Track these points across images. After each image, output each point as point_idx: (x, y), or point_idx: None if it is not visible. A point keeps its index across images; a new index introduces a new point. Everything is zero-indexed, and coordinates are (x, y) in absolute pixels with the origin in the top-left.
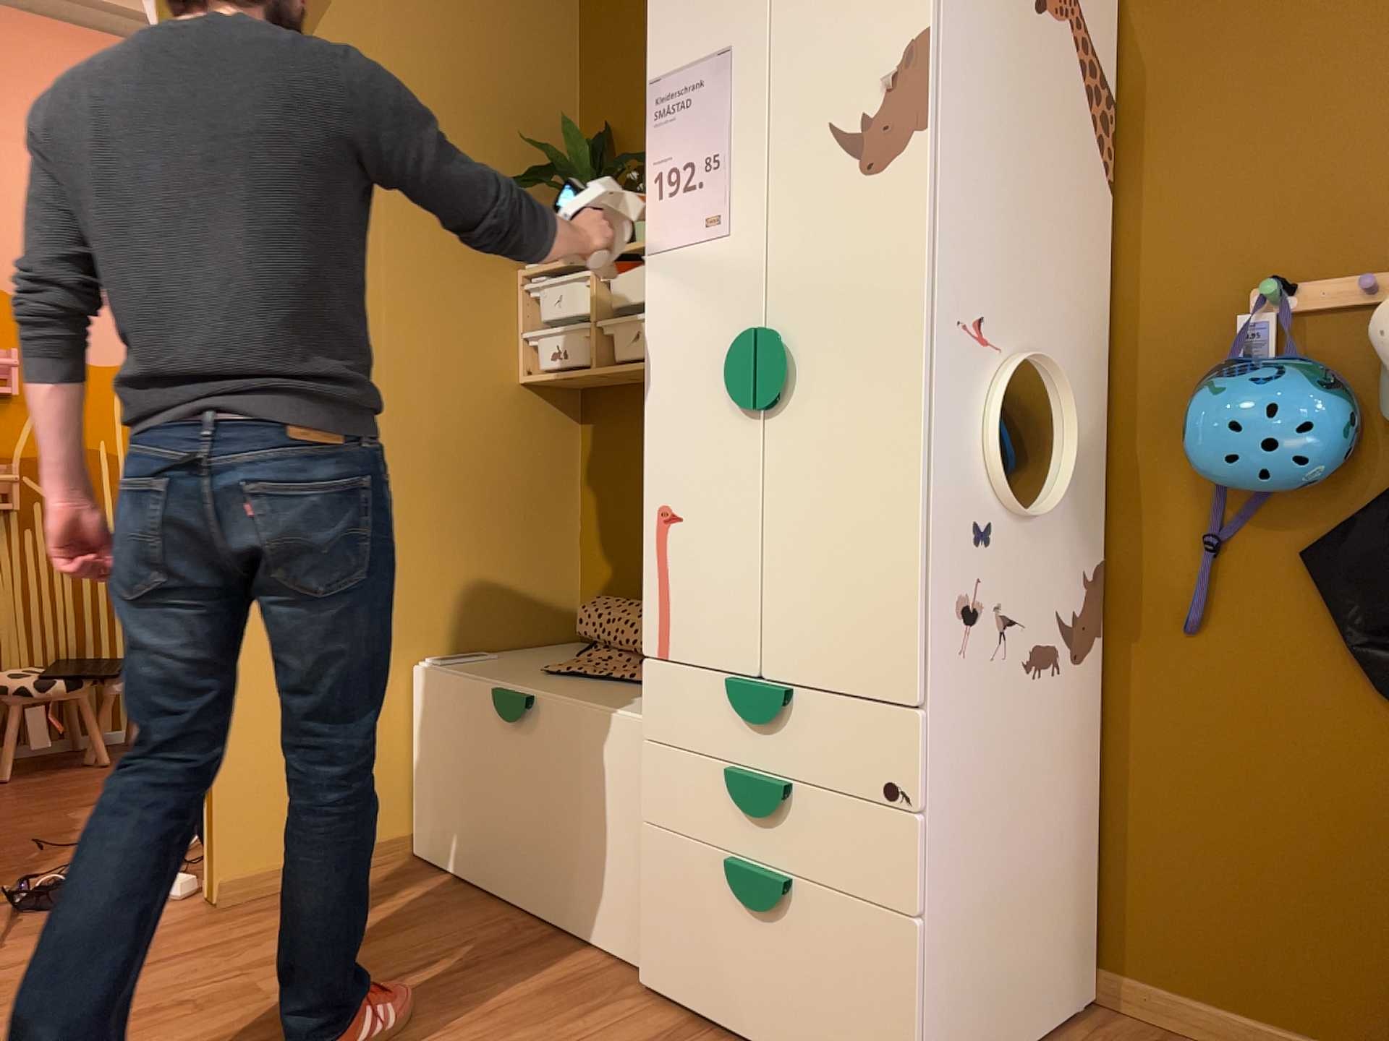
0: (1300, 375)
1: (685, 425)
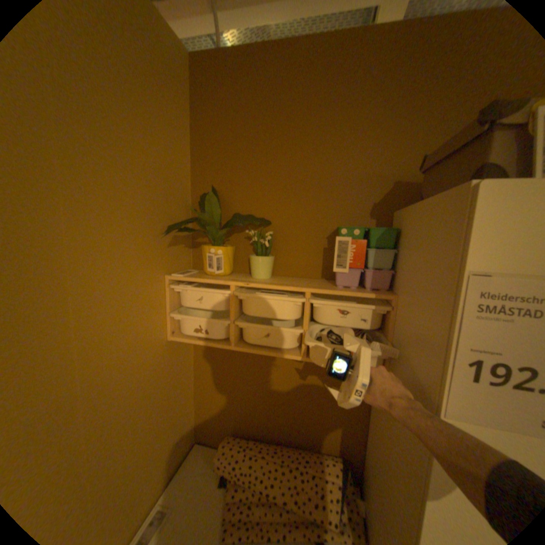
0: None
1: None
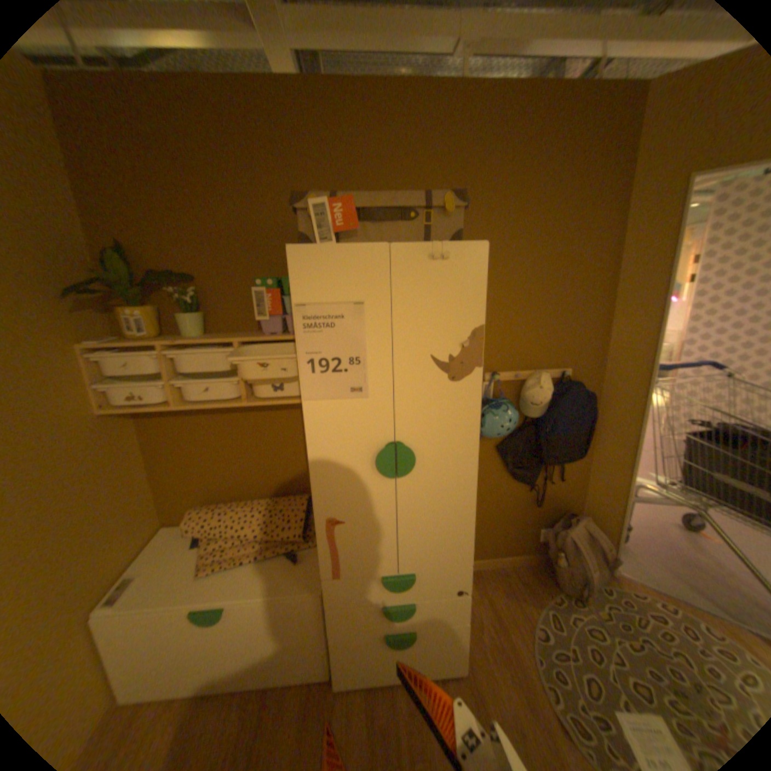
0: (510, 407)
1: (343, 484)
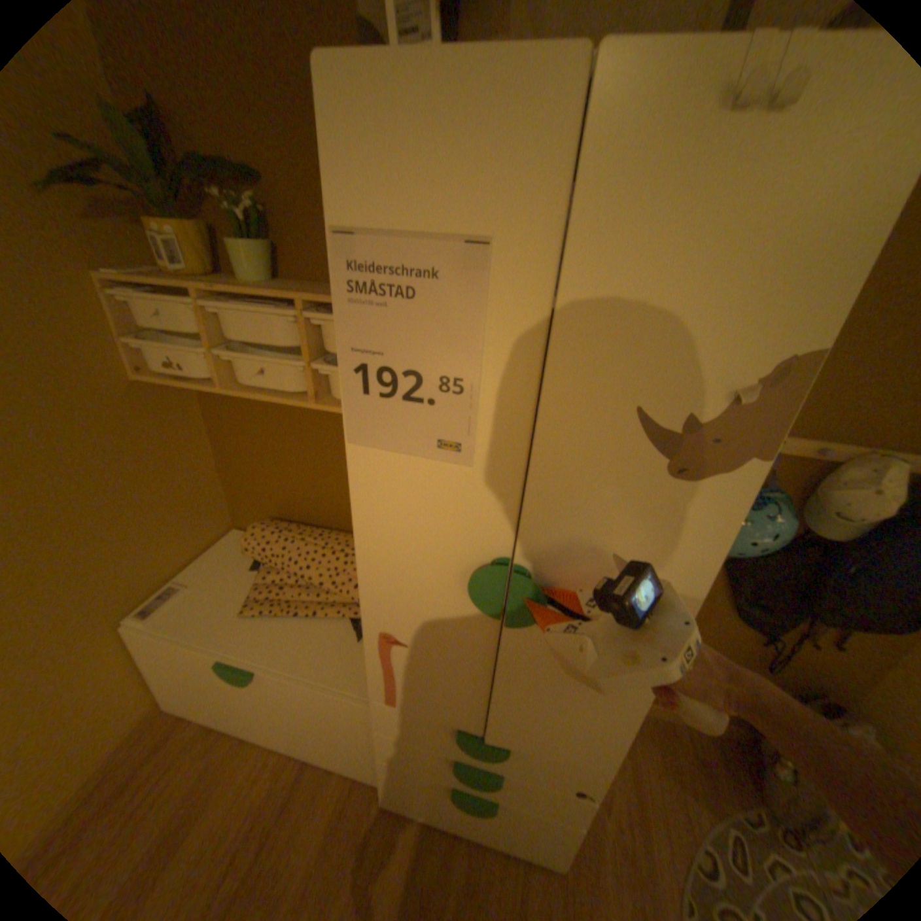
0: (788, 510)
1: (410, 595)
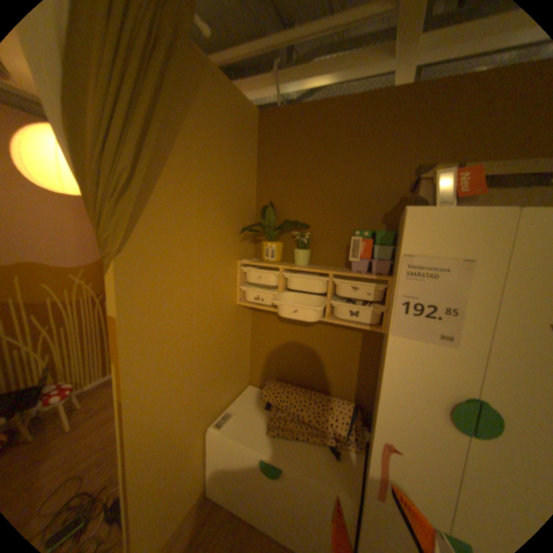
0: None
1: (411, 419)
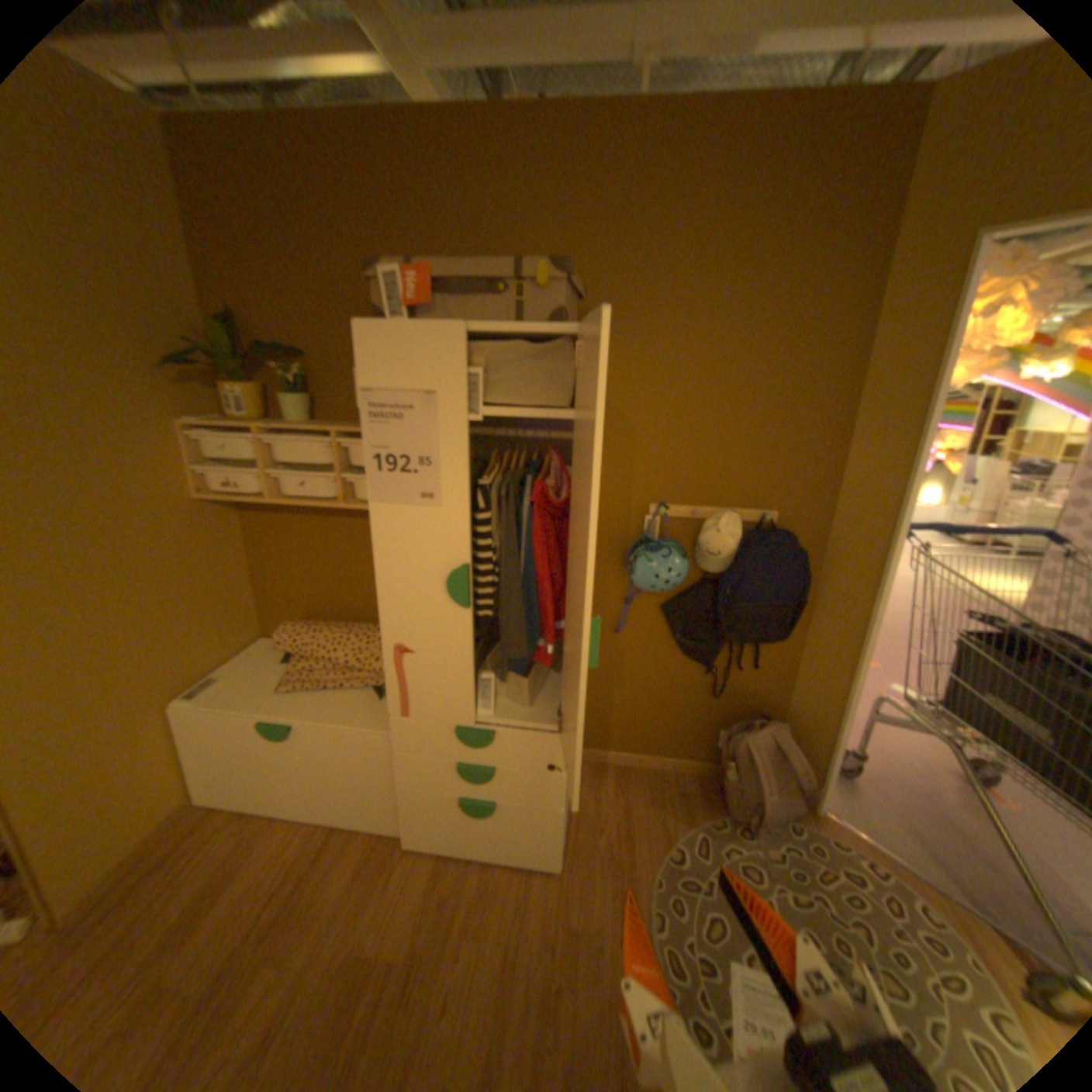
0: (676, 553)
1: (413, 607)
